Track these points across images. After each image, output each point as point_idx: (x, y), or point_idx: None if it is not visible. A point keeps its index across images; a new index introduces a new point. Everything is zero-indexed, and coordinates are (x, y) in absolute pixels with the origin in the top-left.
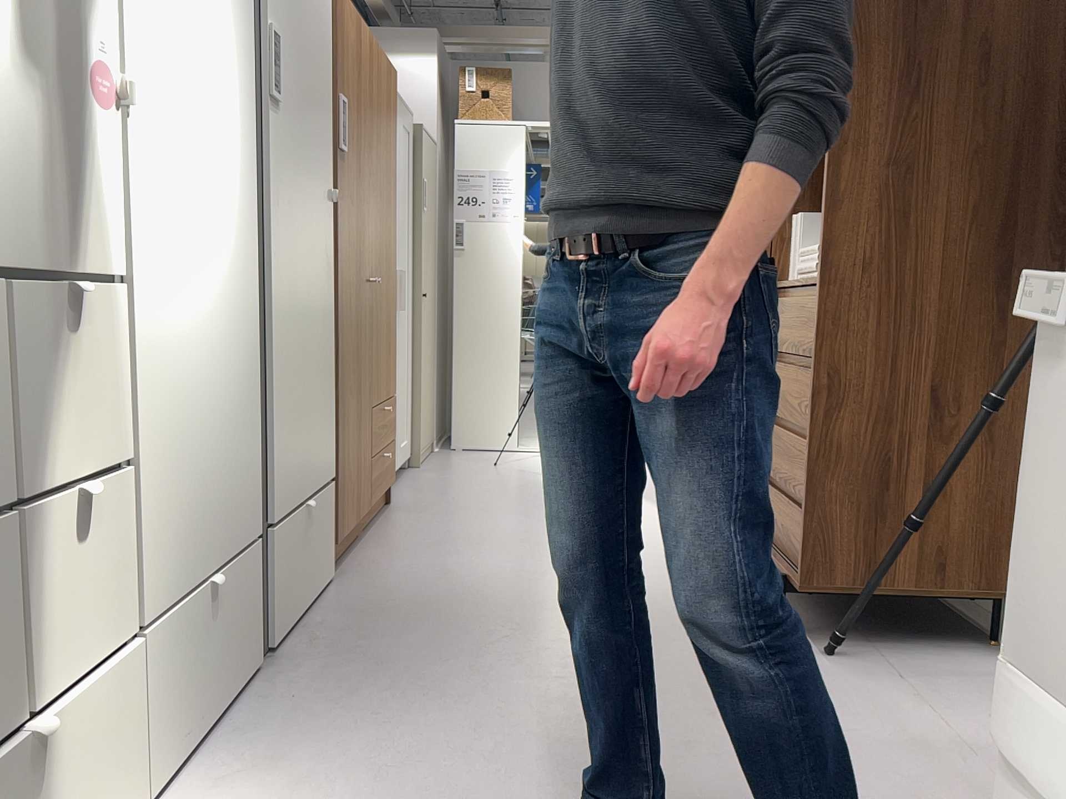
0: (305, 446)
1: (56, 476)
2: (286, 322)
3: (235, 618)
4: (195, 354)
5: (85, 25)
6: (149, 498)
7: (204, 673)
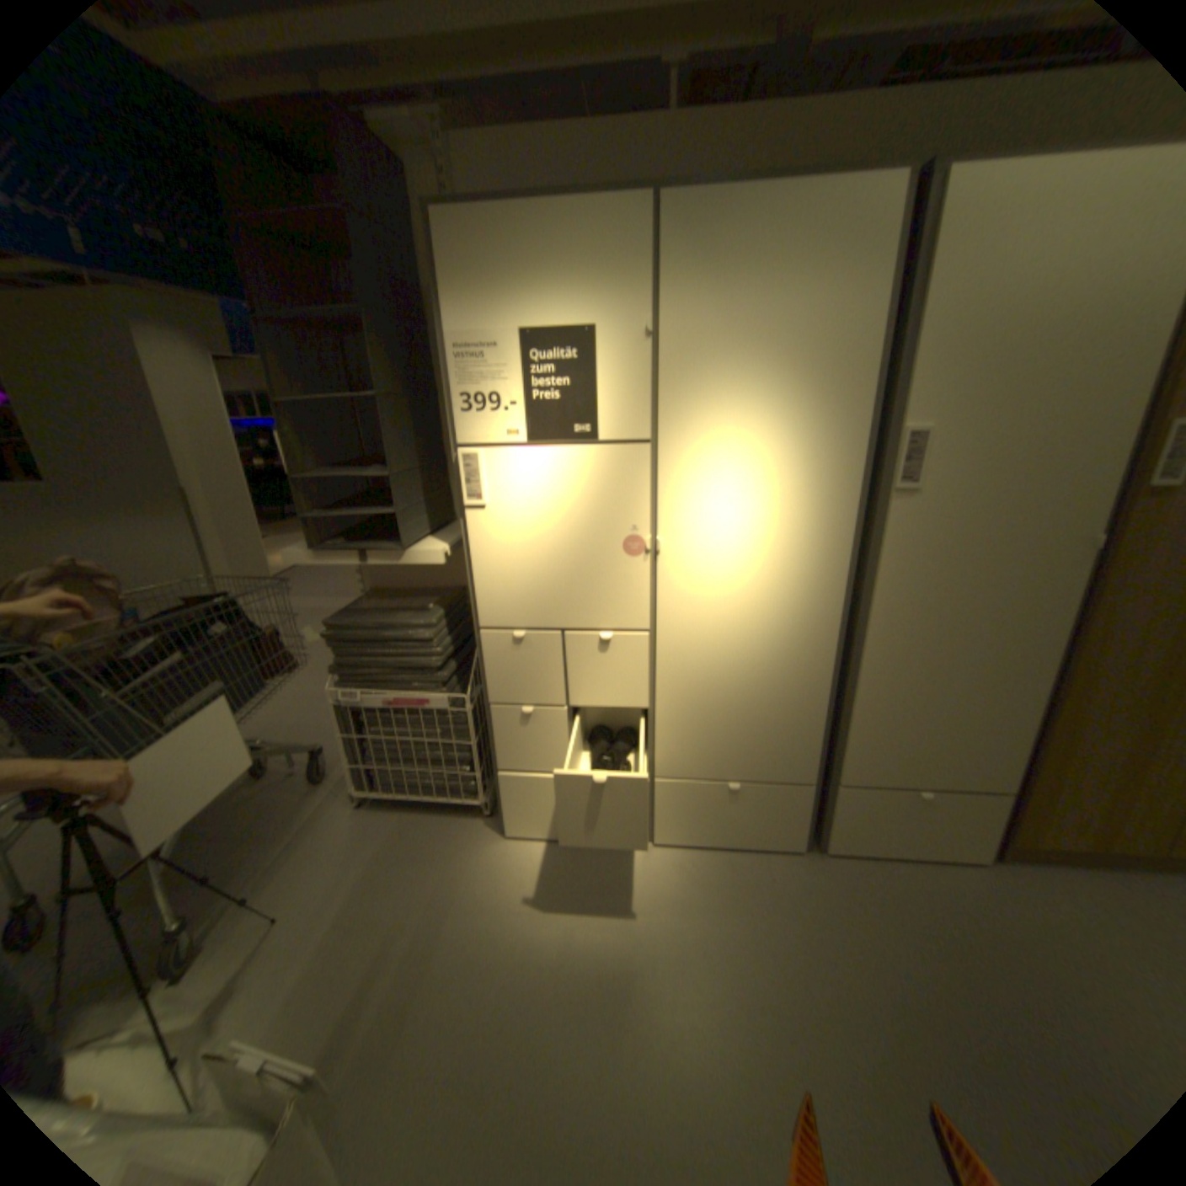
0: (934, 754)
1: (598, 703)
2: (907, 660)
3: (767, 814)
4: (732, 670)
5: (629, 523)
6: (672, 728)
7: (720, 822)
